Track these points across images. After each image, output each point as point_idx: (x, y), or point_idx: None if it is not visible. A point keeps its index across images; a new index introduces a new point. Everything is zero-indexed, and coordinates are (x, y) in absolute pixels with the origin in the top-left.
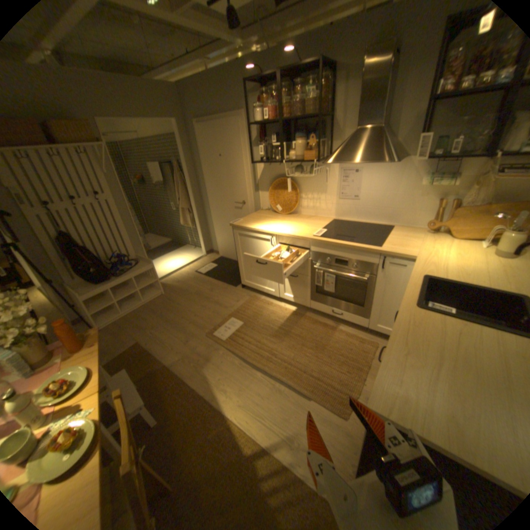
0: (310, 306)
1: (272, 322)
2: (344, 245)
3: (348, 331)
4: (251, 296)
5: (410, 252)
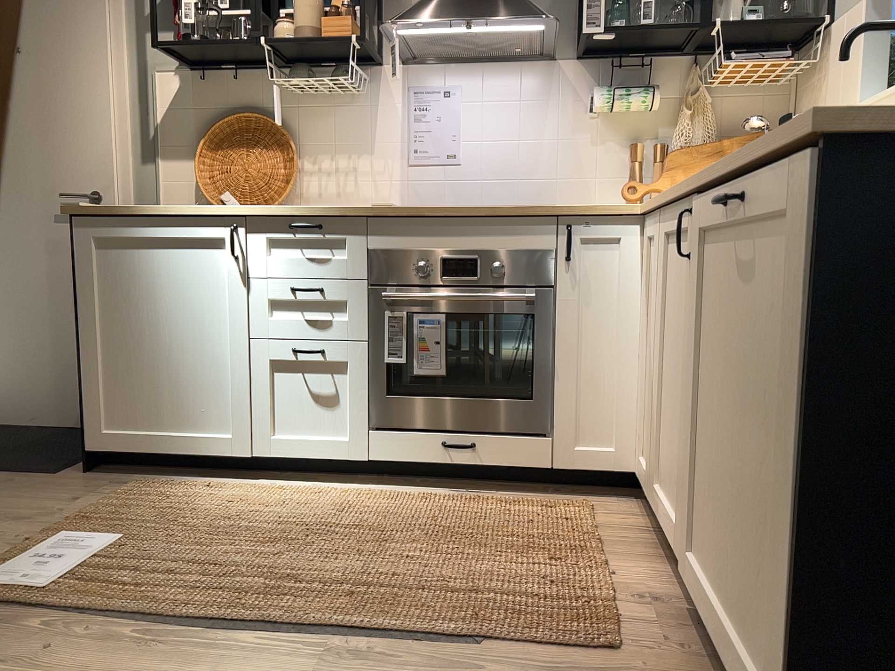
0: (369, 458)
1: (245, 520)
2: (466, 211)
3: (501, 498)
4: (130, 485)
5: (621, 206)
